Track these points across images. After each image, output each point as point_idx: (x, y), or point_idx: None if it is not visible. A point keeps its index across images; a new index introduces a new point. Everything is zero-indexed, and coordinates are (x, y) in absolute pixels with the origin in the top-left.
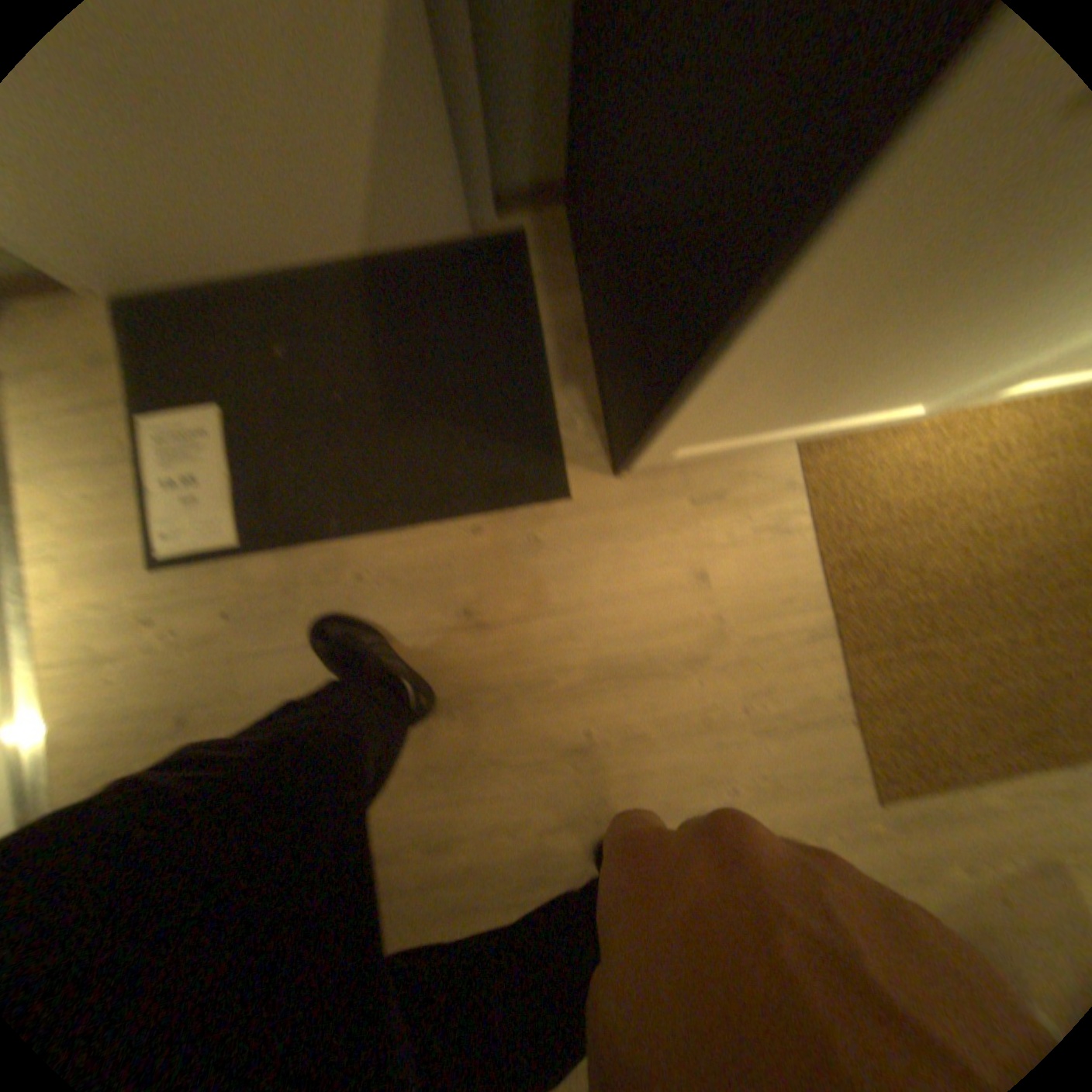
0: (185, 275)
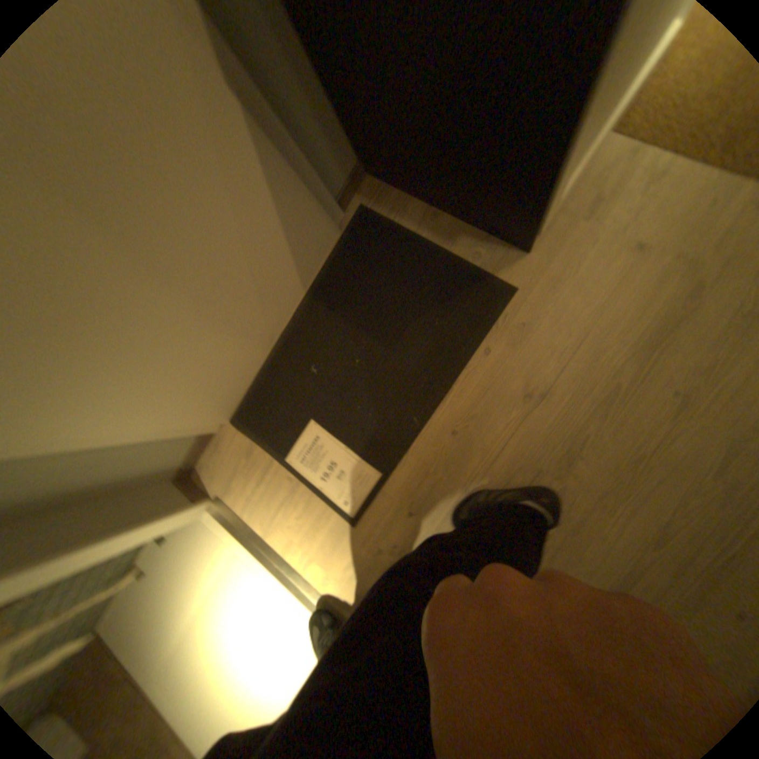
0: (254, 377)
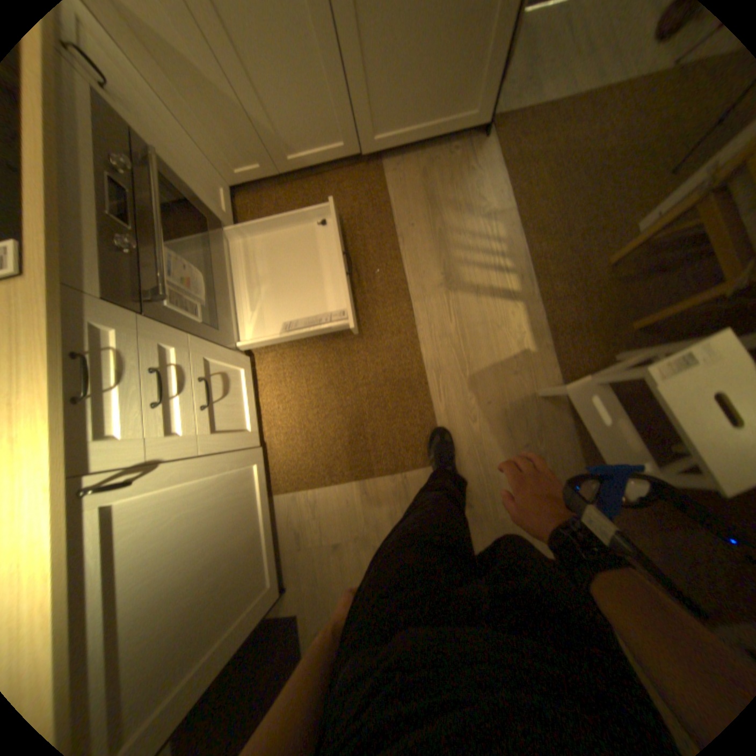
0: None
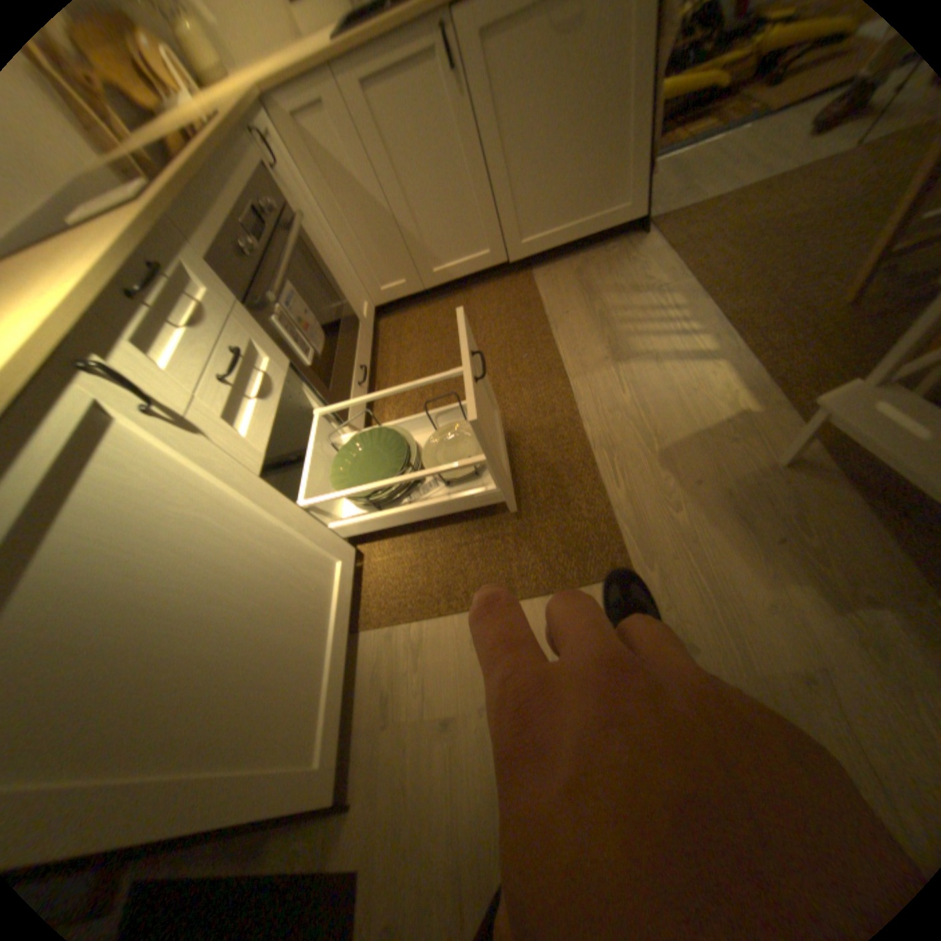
0: None
